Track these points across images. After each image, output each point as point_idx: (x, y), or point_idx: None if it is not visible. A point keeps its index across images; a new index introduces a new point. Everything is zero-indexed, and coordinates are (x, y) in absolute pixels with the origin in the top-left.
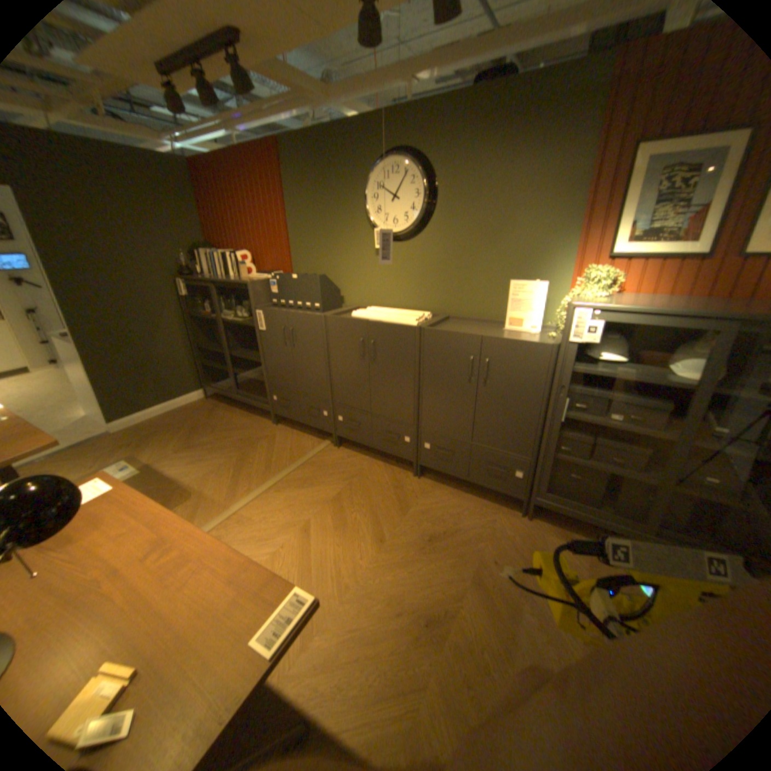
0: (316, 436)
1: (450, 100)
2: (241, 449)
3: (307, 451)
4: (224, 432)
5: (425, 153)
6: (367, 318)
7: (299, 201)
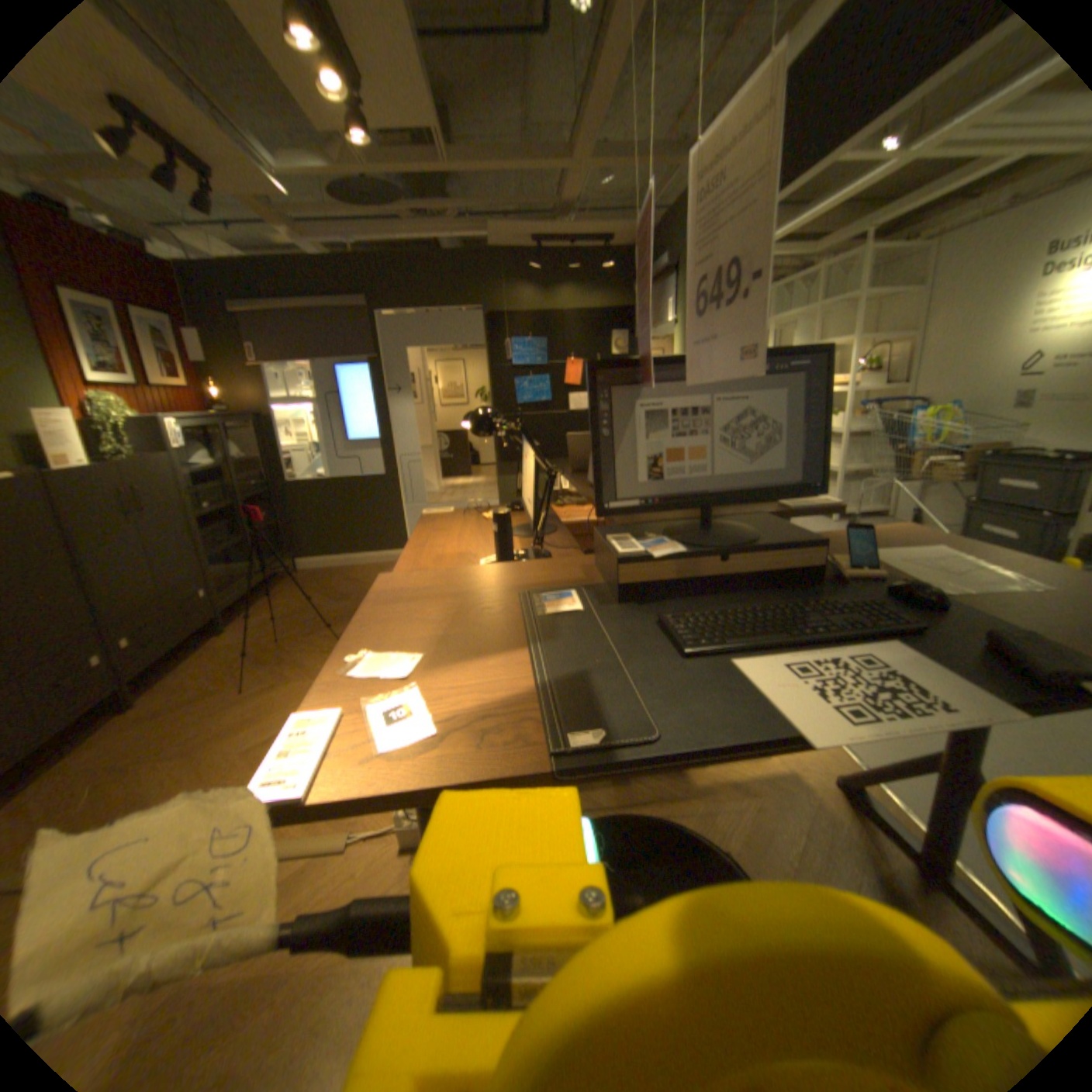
0: None
1: None
2: None
3: None
4: None
5: None
6: None
7: None
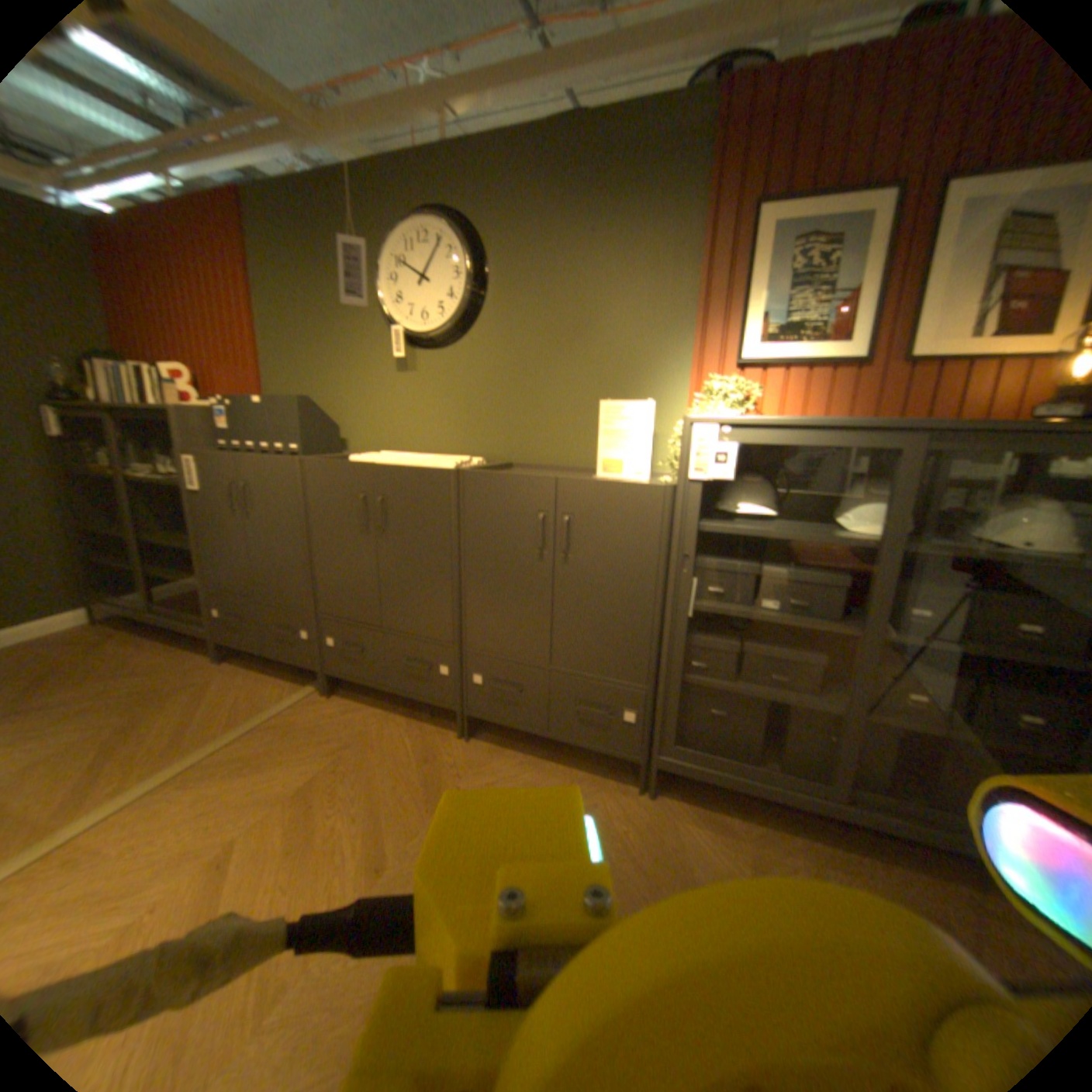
0: (294, 677)
1: (502, 136)
2: (133, 708)
3: (268, 704)
4: (108, 680)
5: (468, 212)
6: (375, 460)
7: (274, 285)
